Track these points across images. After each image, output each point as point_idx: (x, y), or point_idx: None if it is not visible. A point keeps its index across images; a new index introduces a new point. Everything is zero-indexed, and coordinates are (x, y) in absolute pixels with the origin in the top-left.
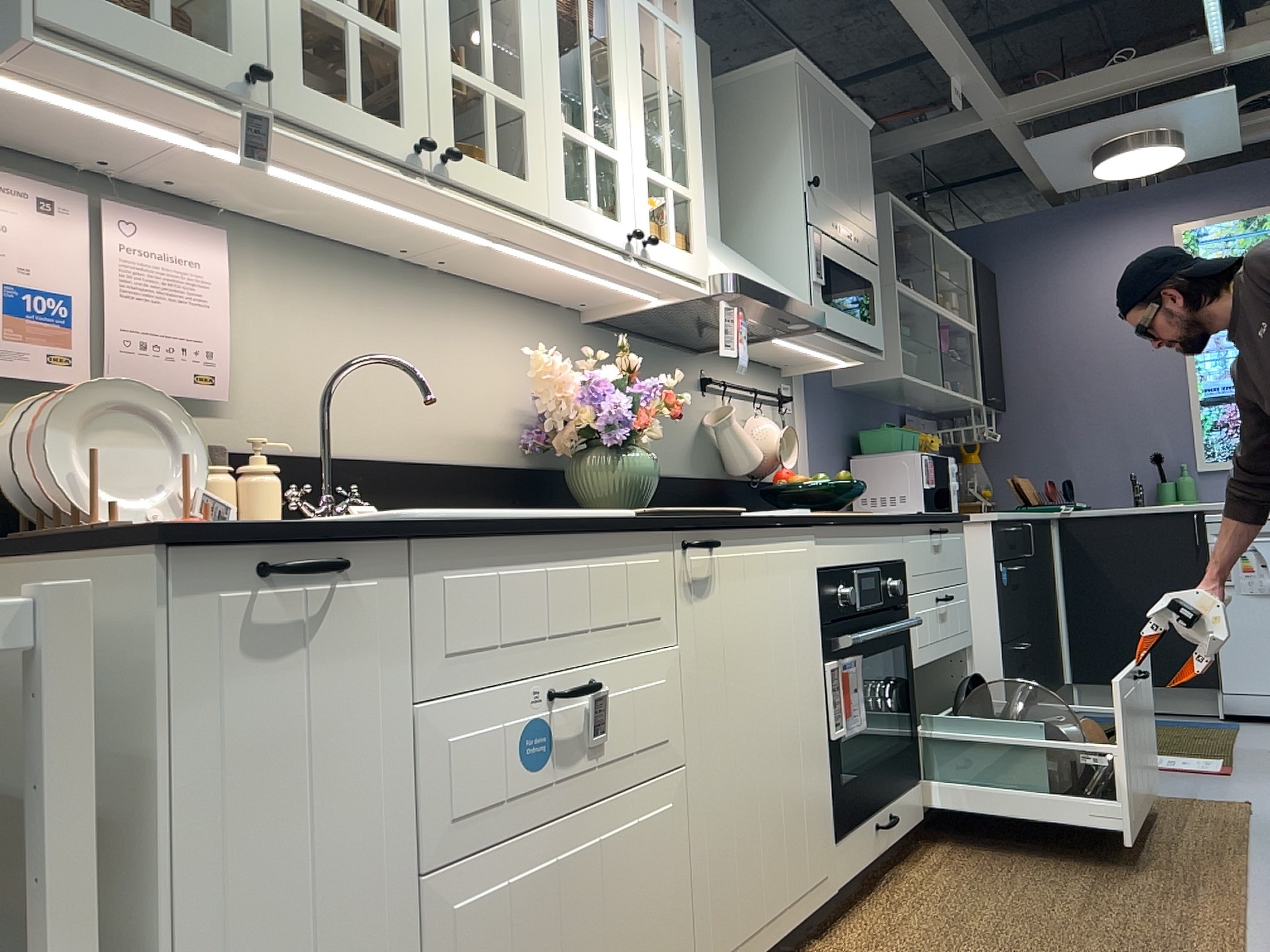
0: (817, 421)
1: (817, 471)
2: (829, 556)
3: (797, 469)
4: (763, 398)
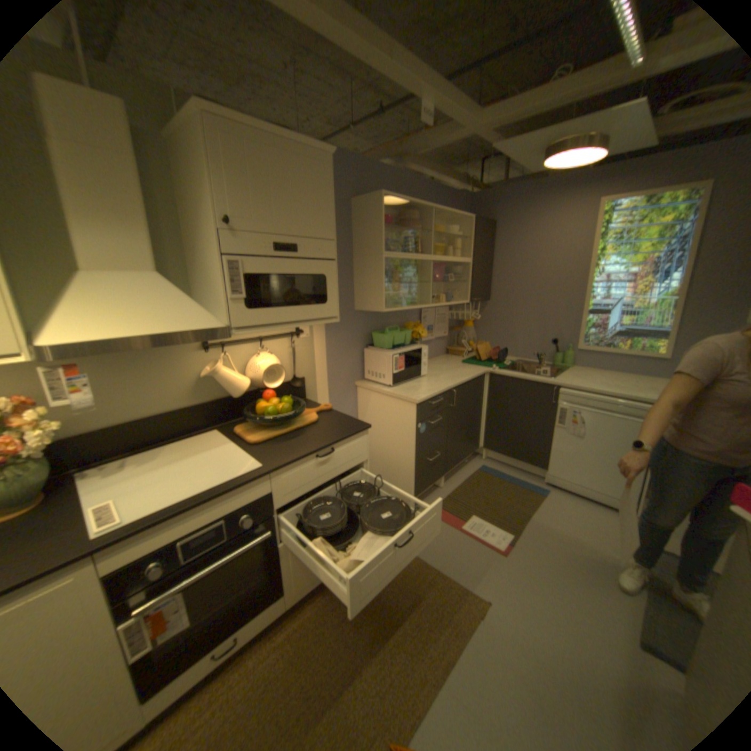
0: (333, 335)
1: (330, 363)
2: (124, 558)
3: (310, 367)
4: (274, 336)
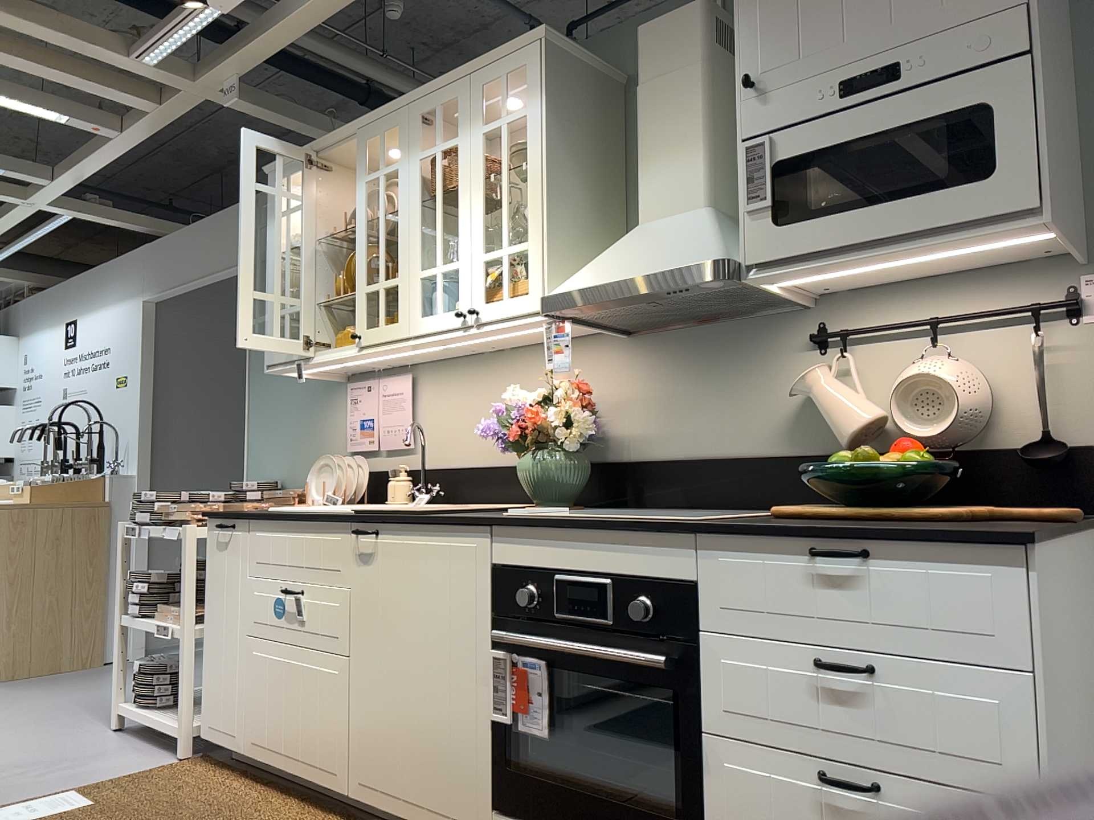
0: None
1: None
2: (511, 555)
3: None
4: (986, 320)
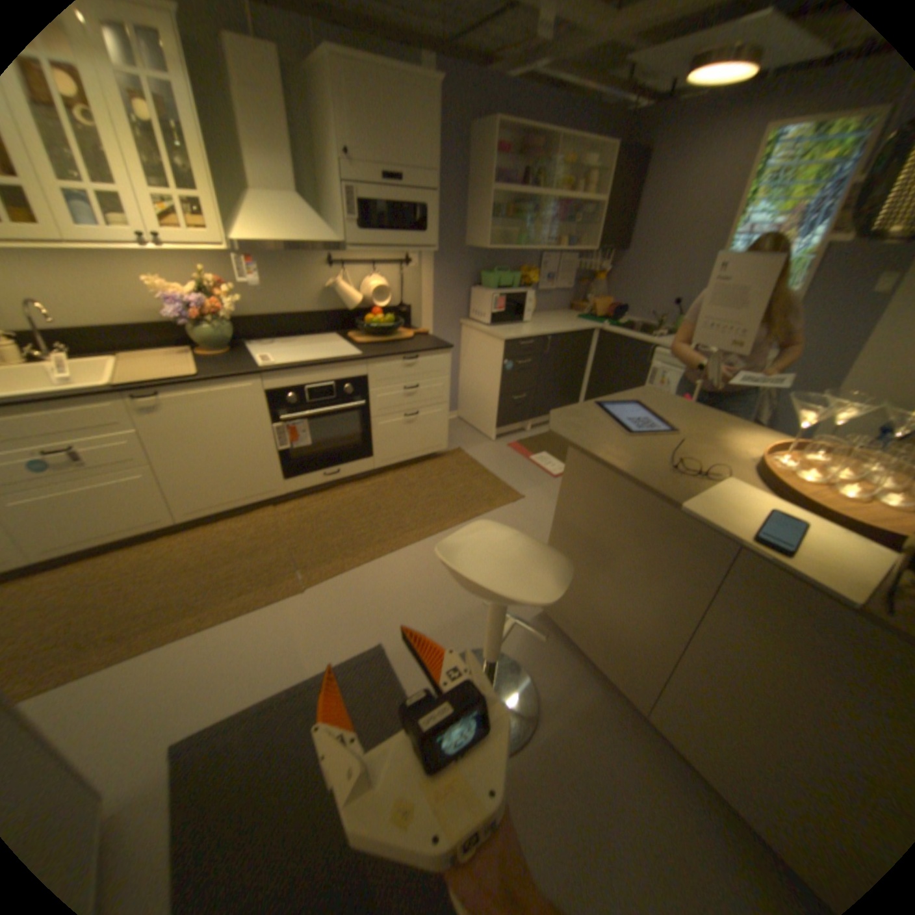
0: (442, 268)
1: (438, 296)
2: (278, 383)
3: (418, 297)
4: (387, 262)
